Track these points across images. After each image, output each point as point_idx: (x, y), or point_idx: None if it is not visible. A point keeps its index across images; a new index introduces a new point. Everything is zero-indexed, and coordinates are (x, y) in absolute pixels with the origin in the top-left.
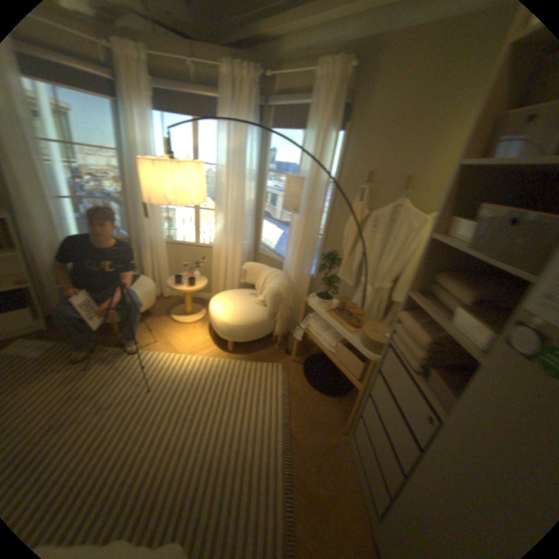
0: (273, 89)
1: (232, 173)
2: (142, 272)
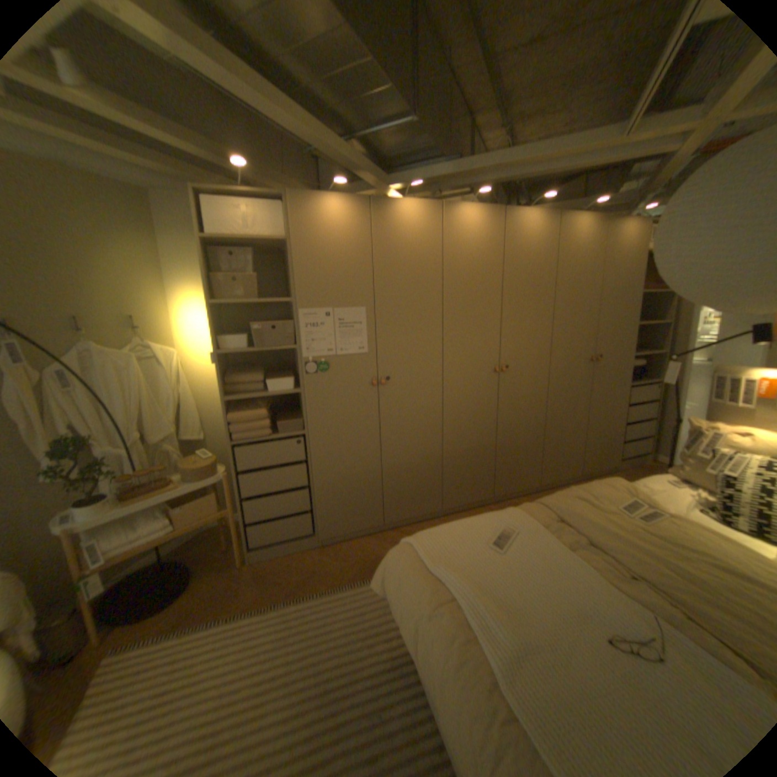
0: None
1: None
2: None
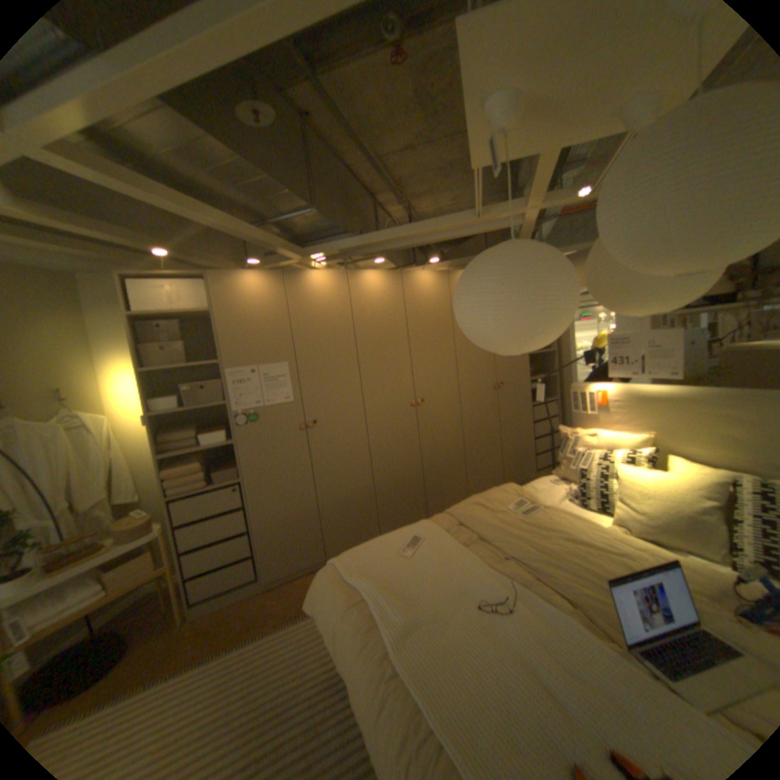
0: None
1: None
2: None
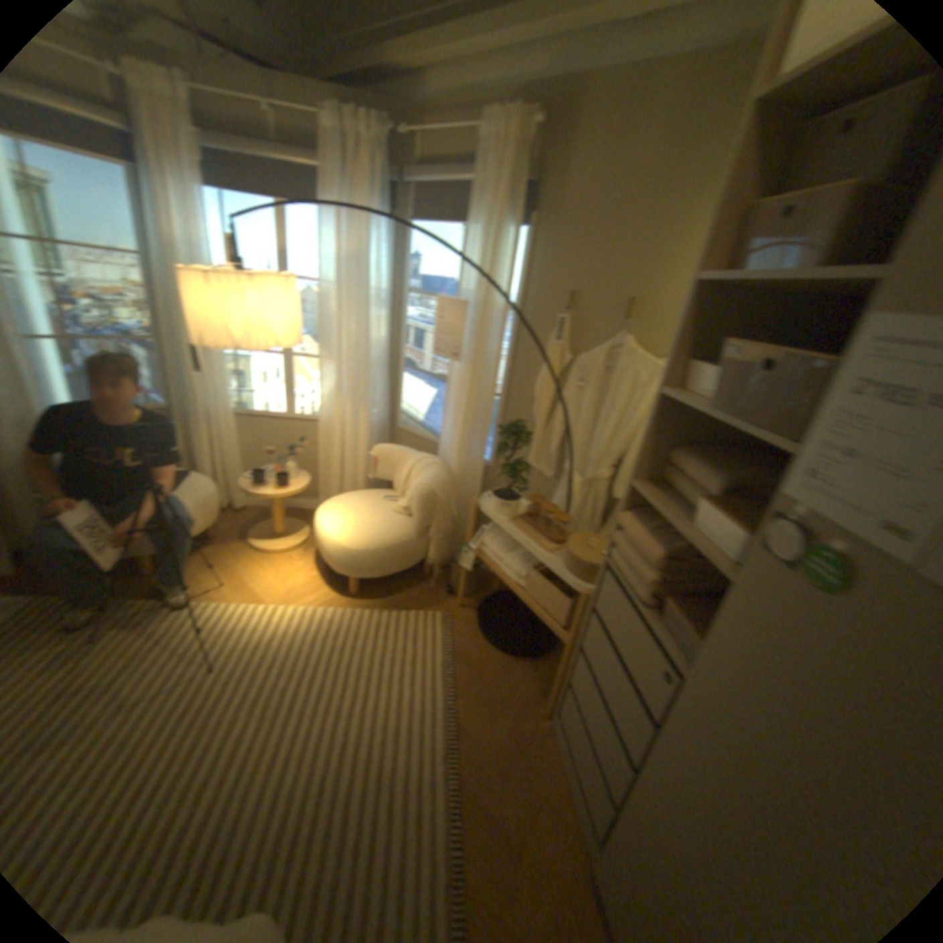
0: (412, 156)
1: (347, 295)
2: (194, 467)
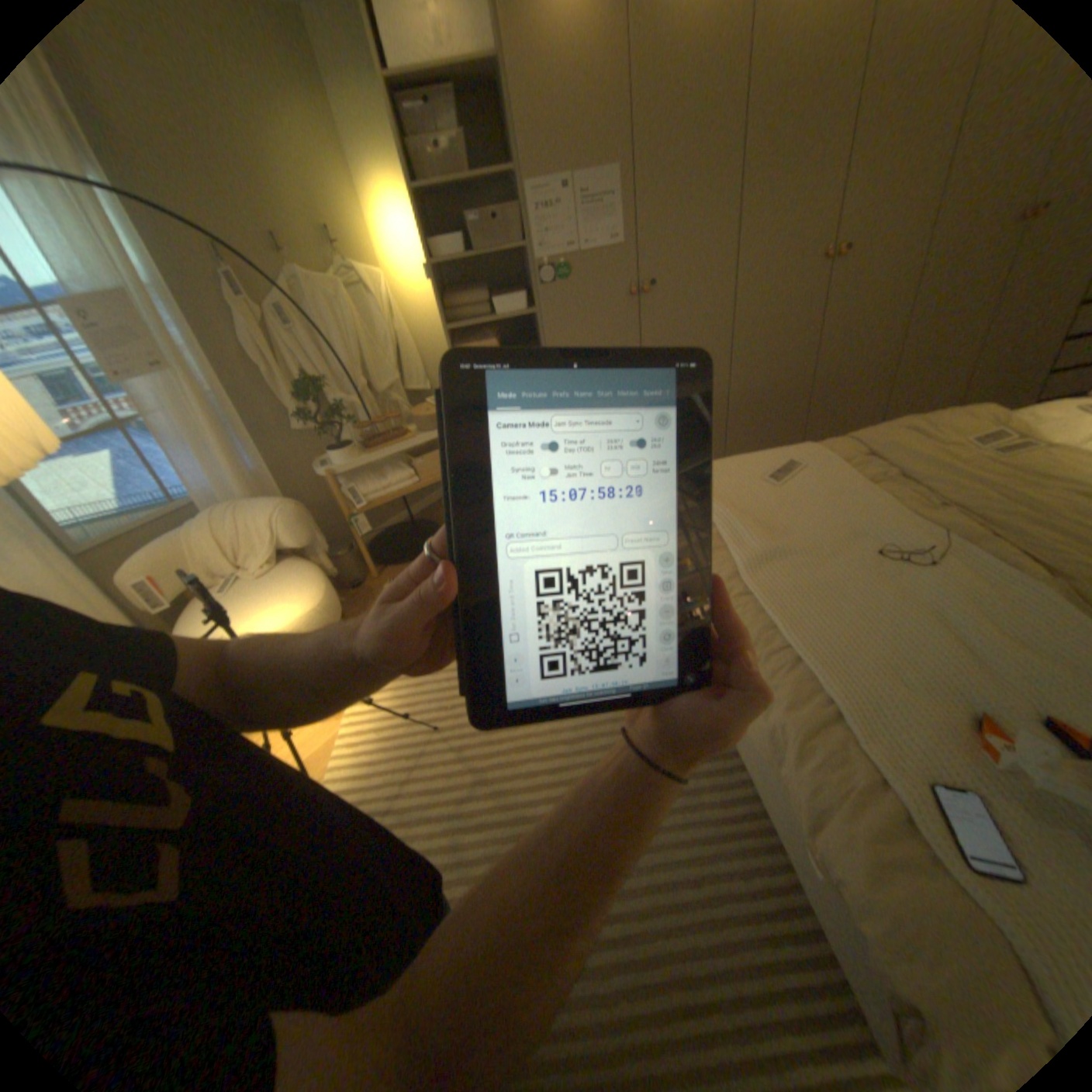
0: None
1: None
2: None
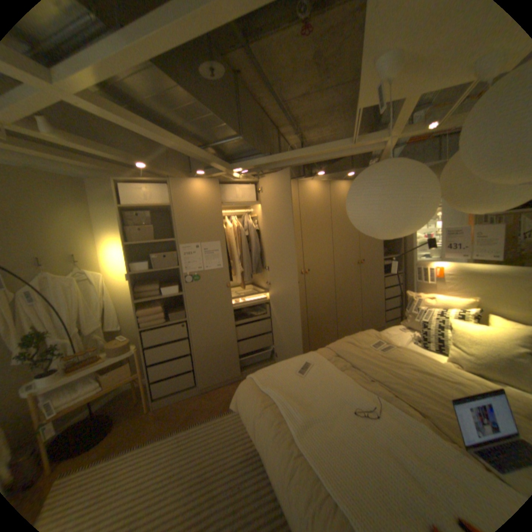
0: None
1: None
2: None
